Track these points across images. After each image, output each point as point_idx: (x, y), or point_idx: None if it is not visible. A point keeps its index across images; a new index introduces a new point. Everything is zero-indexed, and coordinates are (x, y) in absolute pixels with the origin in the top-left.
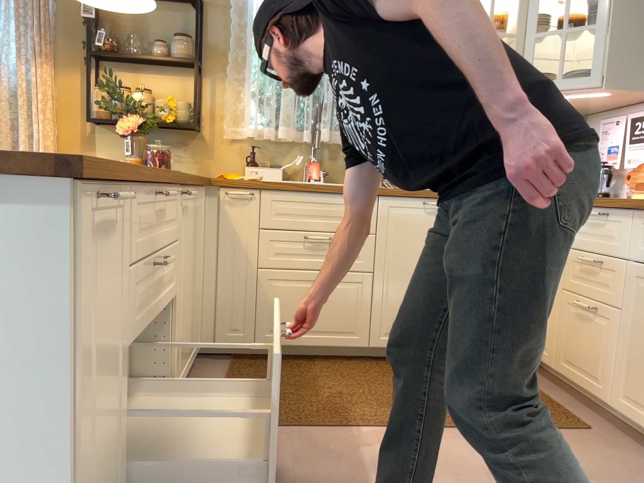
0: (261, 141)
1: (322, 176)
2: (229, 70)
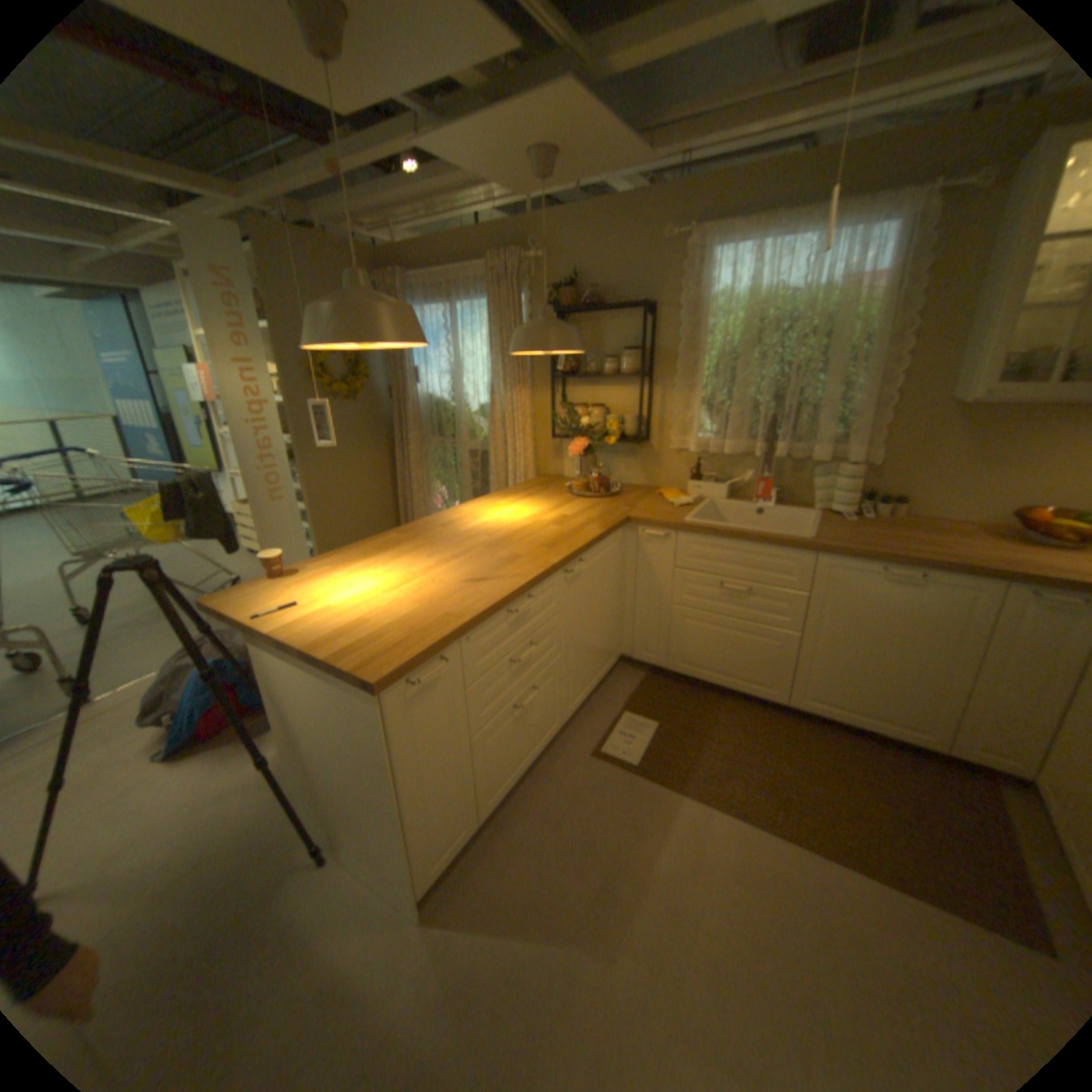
0: (709, 451)
1: (778, 493)
2: (677, 377)
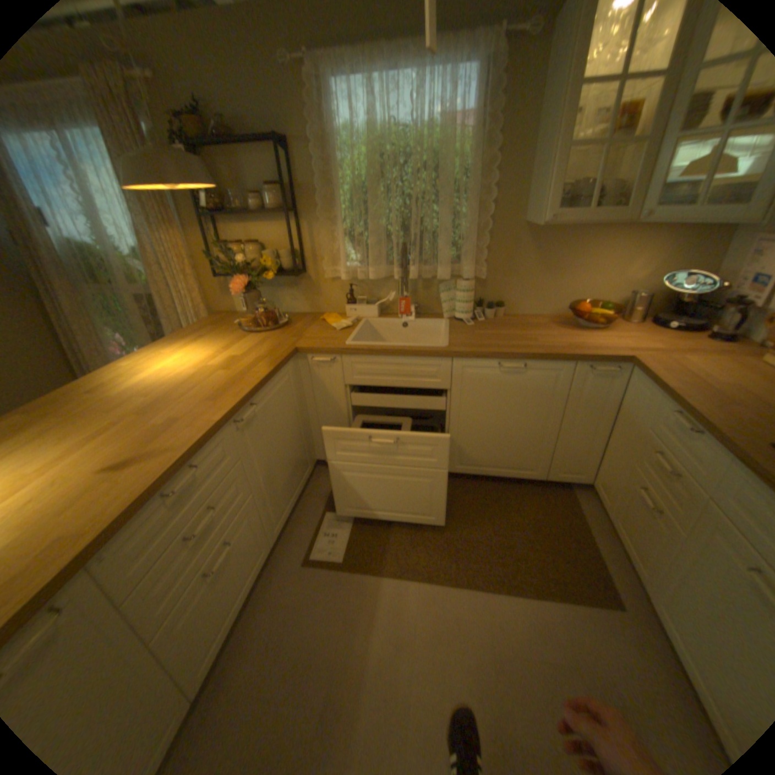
0: (358, 278)
1: (415, 308)
2: (318, 211)
